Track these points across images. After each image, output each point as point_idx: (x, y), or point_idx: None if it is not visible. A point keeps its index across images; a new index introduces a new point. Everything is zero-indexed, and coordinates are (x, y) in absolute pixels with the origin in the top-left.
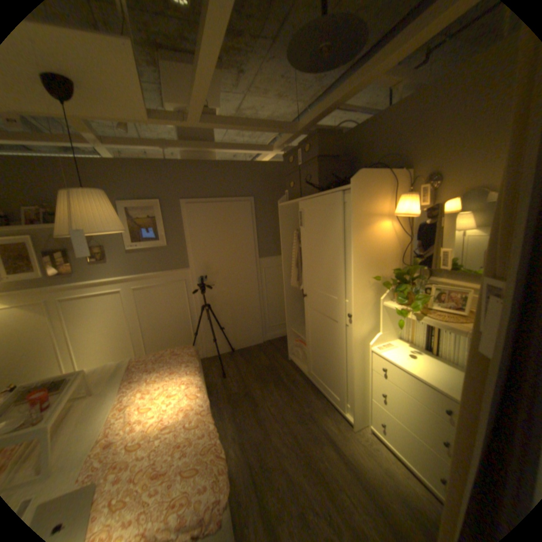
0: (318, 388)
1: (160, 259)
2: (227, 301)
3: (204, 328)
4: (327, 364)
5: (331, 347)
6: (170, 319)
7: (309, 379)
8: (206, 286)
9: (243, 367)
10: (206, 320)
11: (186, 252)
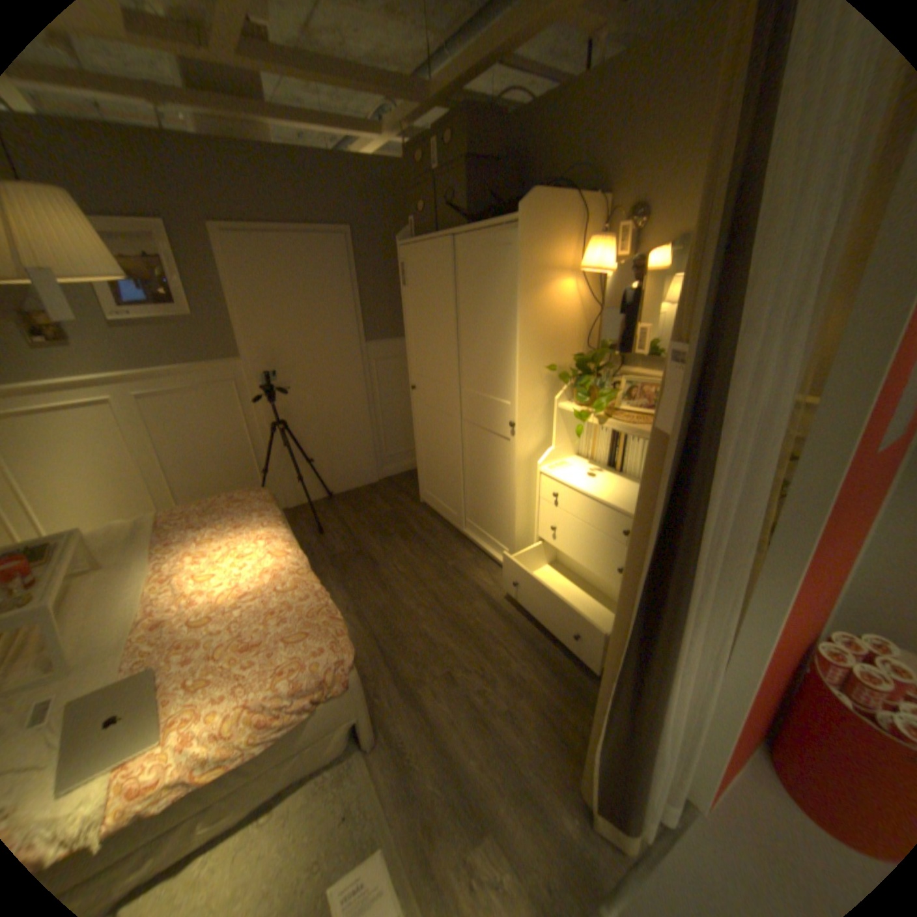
0: (465, 533)
1: (180, 341)
2: (314, 416)
3: (278, 461)
4: (479, 499)
5: (484, 474)
6: (214, 448)
7: (452, 524)
8: (274, 390)
9: (350, 518)
10: (280, 448)
11: (230, 328)
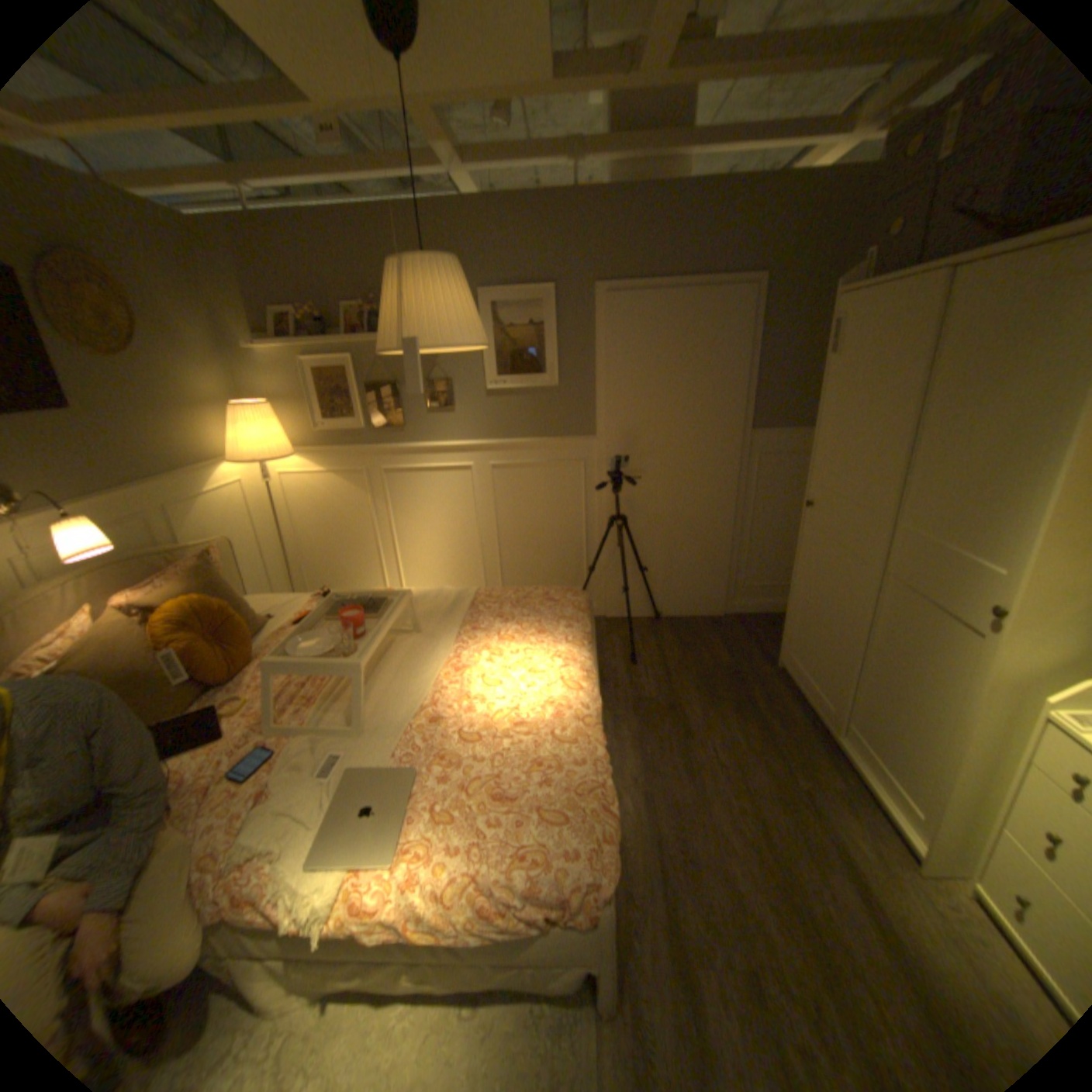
0: (845, 747)
1: (543, 414)
2: (662, 515)
3: (608, 560)
4: (886, 707)
5: (908, 672)
6: (549, 531)
7: (825, 722)
8: (624, 478)
9: (675, 654)
10: (615, 546)
11: (593, 402)
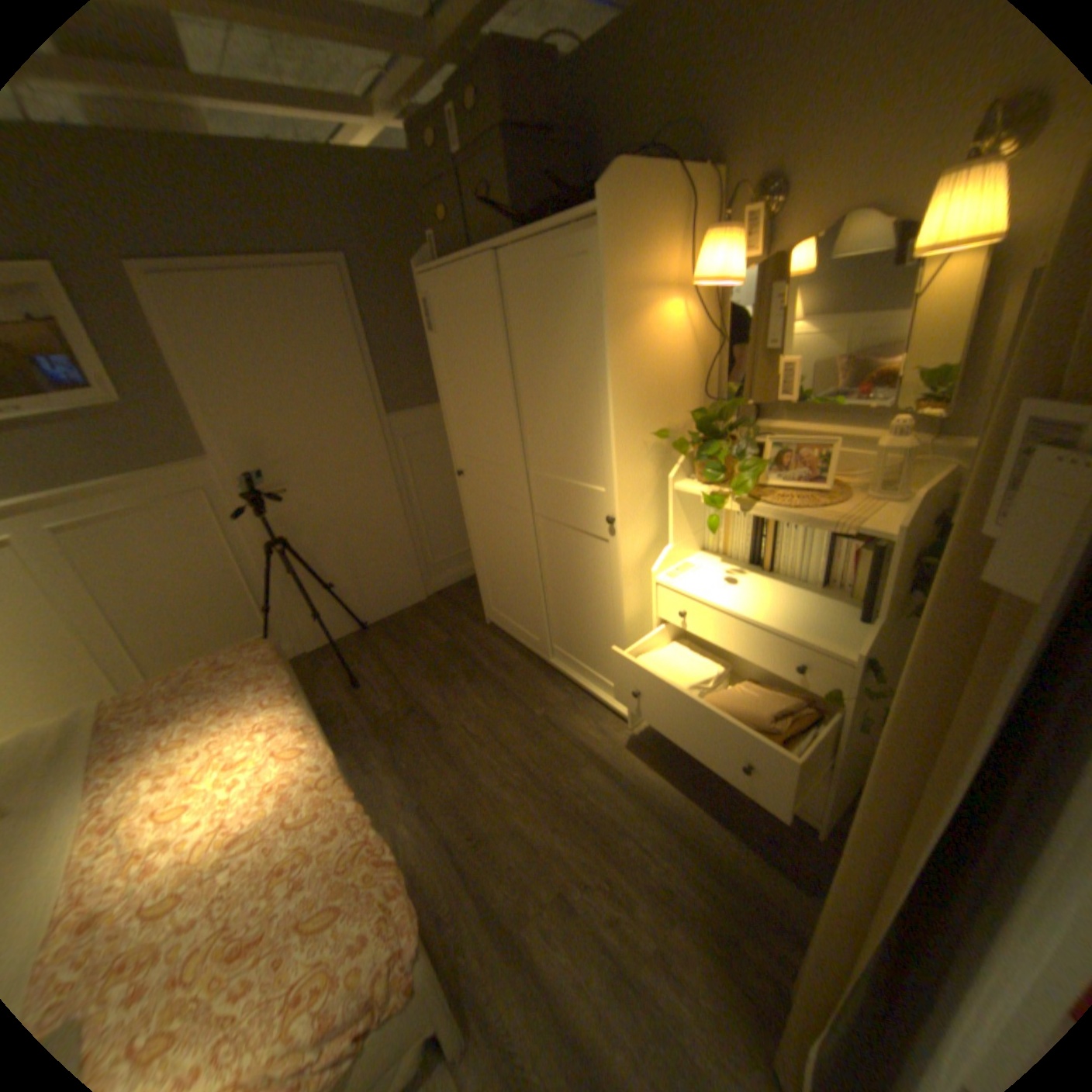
0: (553, 665)
1: (108, 442)
2: (325, 524)
3: (282, 592)
4: (568, 620)
5: (572, 588)
6: (185, 587)
7: (534, 652)
8: (263, 496)
9: (393, 657)
10: (283, 574)
11: (183, 415)
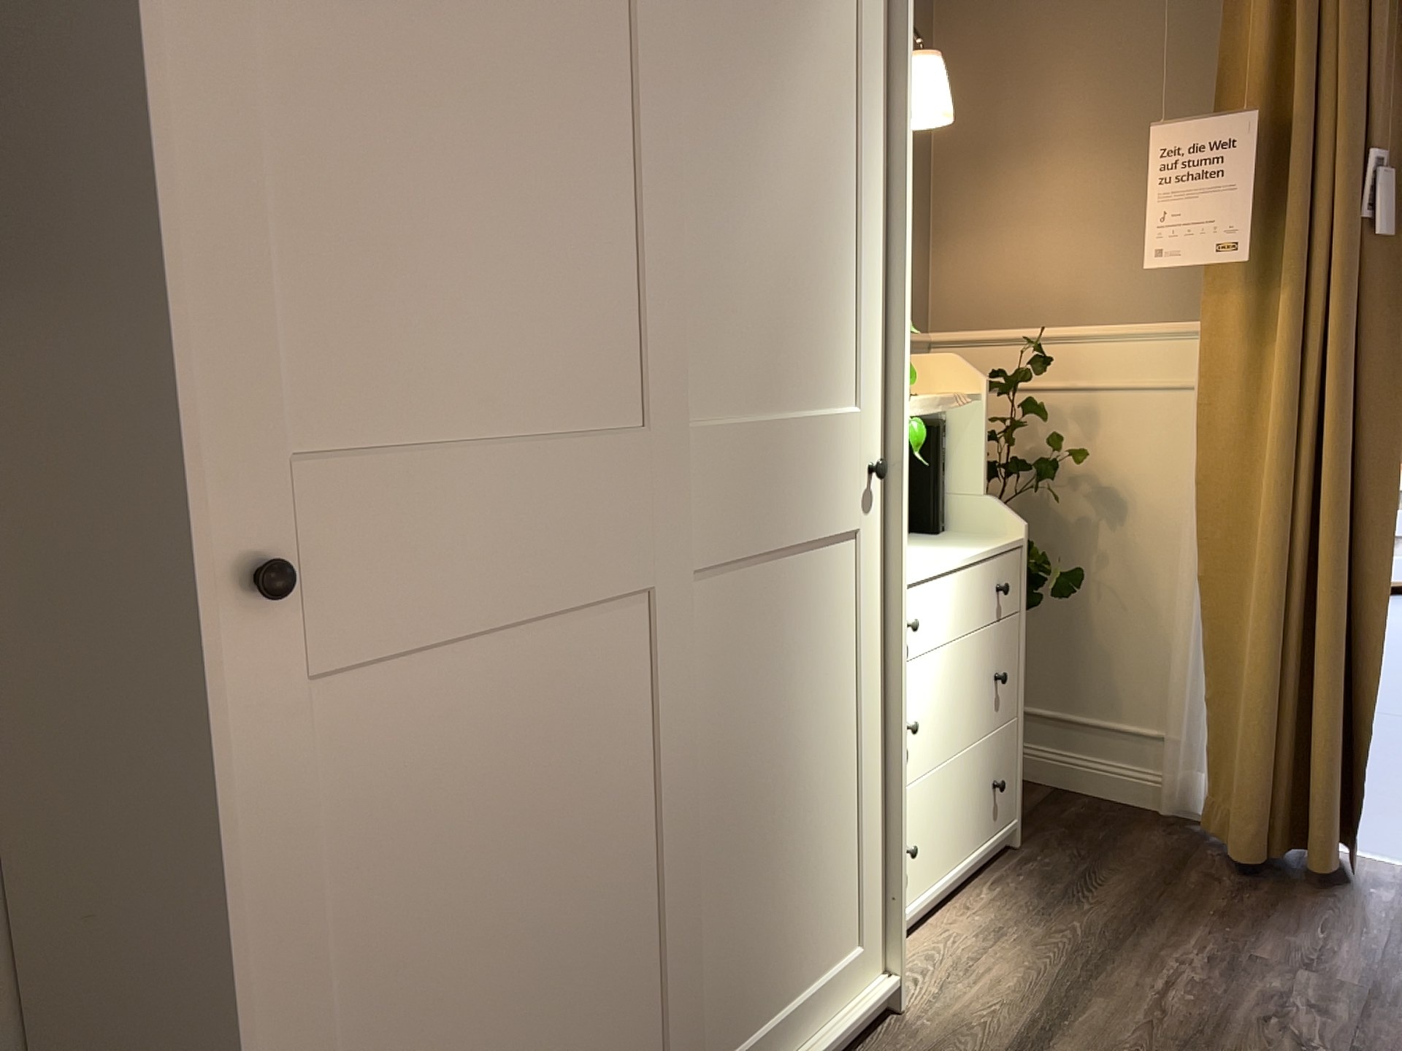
0: None
1: None
2: None
3: None
4: (754, 890)
5: (775, 747)
6: None
7: None
8: None
9: None
10: None
11: None
